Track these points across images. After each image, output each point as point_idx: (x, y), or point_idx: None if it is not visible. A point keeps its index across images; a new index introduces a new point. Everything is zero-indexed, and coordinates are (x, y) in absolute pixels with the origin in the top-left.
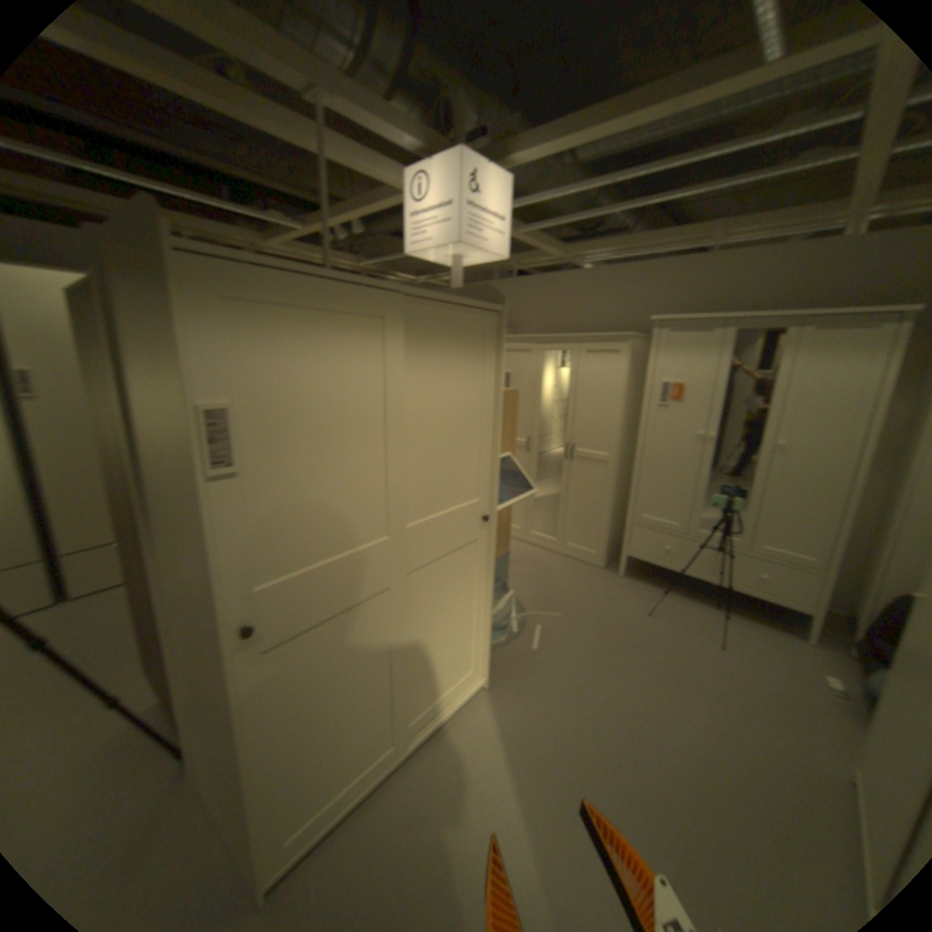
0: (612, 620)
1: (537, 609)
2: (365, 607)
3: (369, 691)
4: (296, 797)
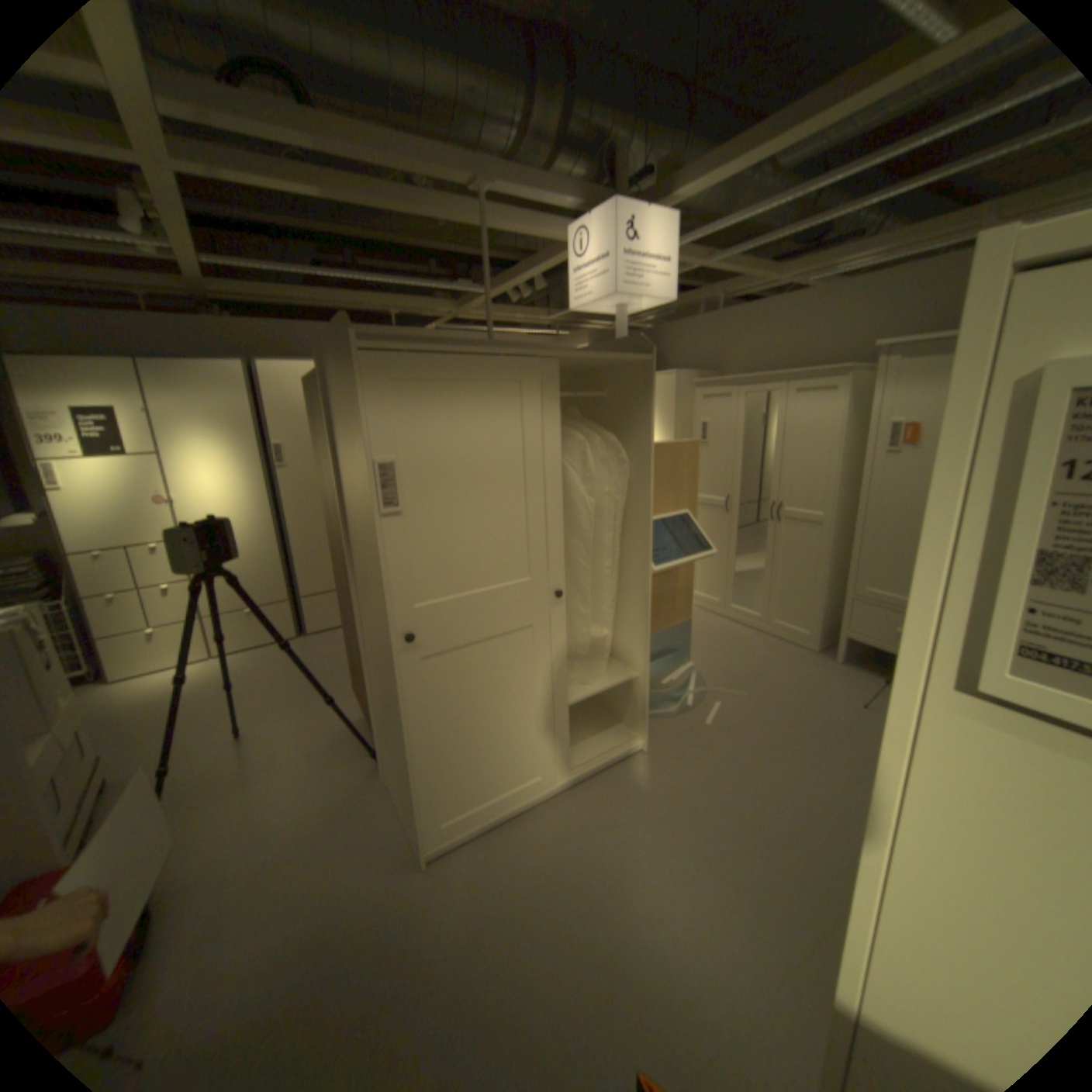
0: (810, 707)
1: (720, 687)
2: (506, 639)
3: (513, 718)
4: (449, 791)
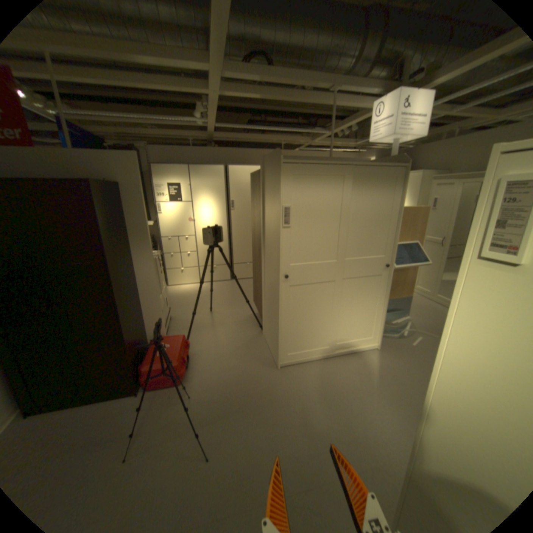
0: None
1: (423, 331)
2: (323, 285)
3: (321, 319)
4: (292, 341)
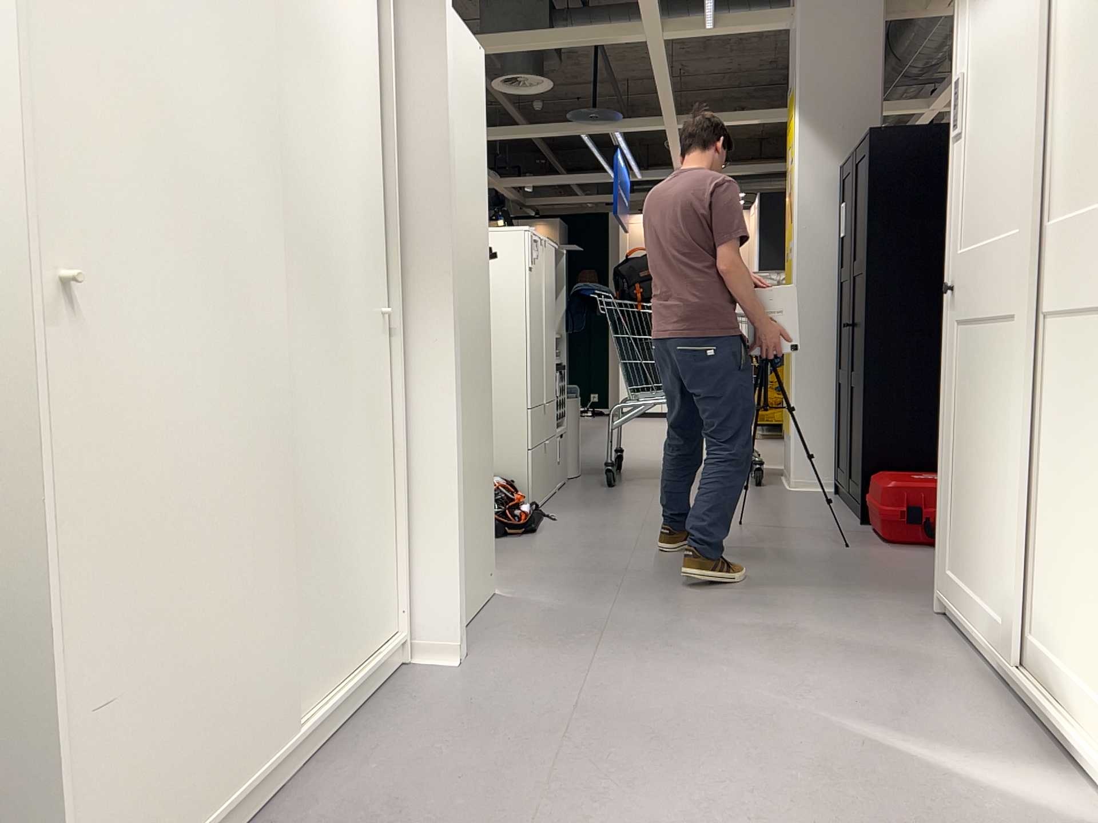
0: None
1: None
2: (994, 331)
3: (989, 472)
4: (951, 526)
